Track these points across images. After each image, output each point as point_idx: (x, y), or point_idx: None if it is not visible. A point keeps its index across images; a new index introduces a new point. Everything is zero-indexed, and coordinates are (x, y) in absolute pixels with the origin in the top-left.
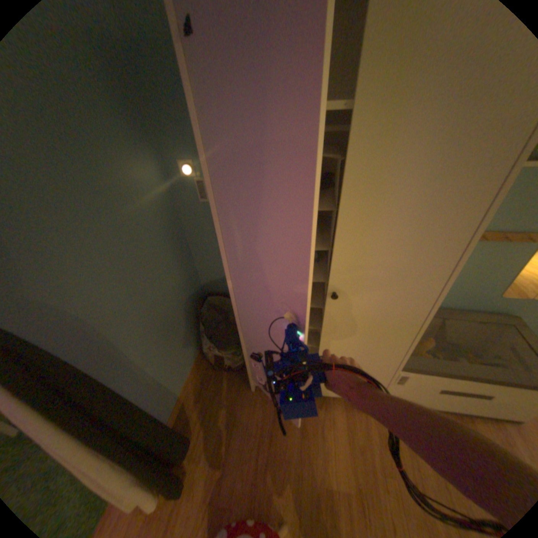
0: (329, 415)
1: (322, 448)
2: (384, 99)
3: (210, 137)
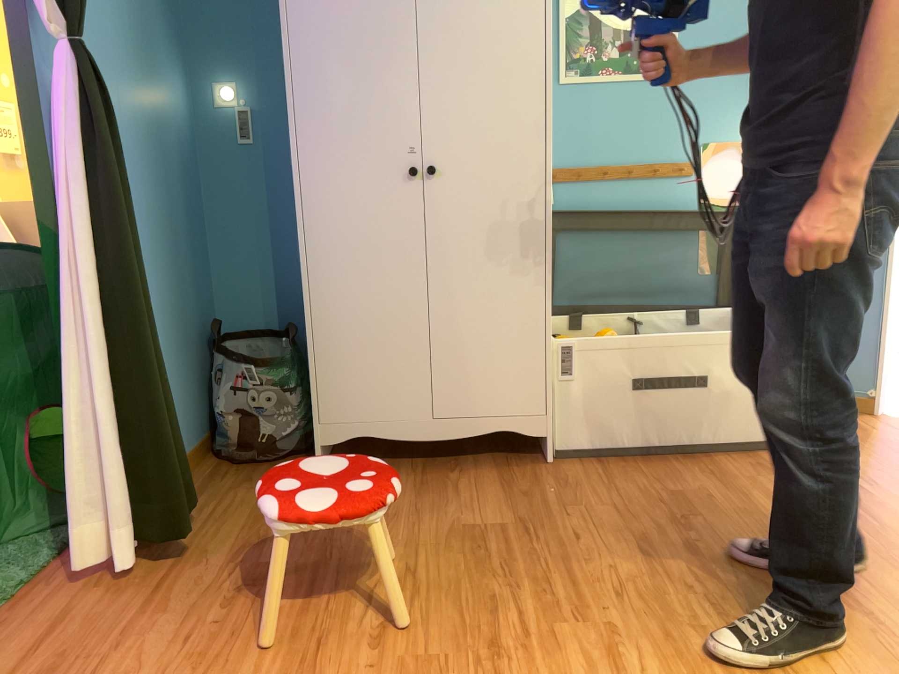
0: (463, 476)
1: (450, 501)
2: None
3: None
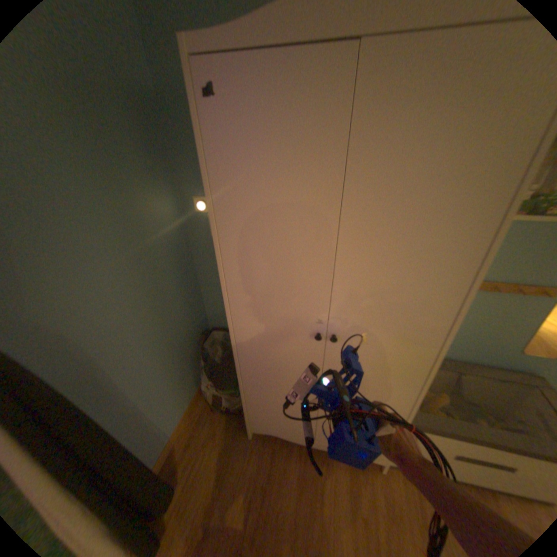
0: (330, 475)
1: (320, 515)
2: (376, 154)
3: (216, 180)
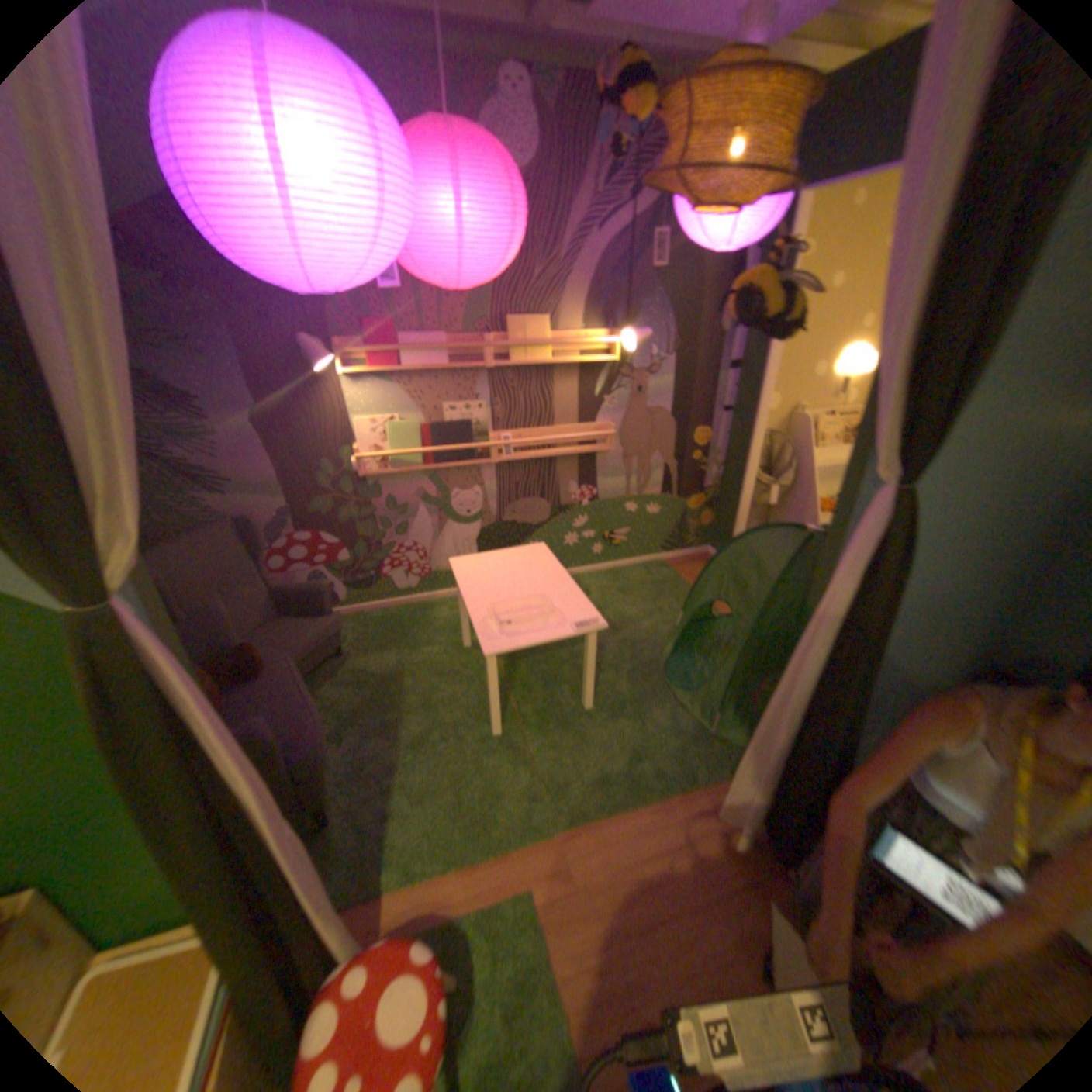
0: None
1: None
2: None
3: None
